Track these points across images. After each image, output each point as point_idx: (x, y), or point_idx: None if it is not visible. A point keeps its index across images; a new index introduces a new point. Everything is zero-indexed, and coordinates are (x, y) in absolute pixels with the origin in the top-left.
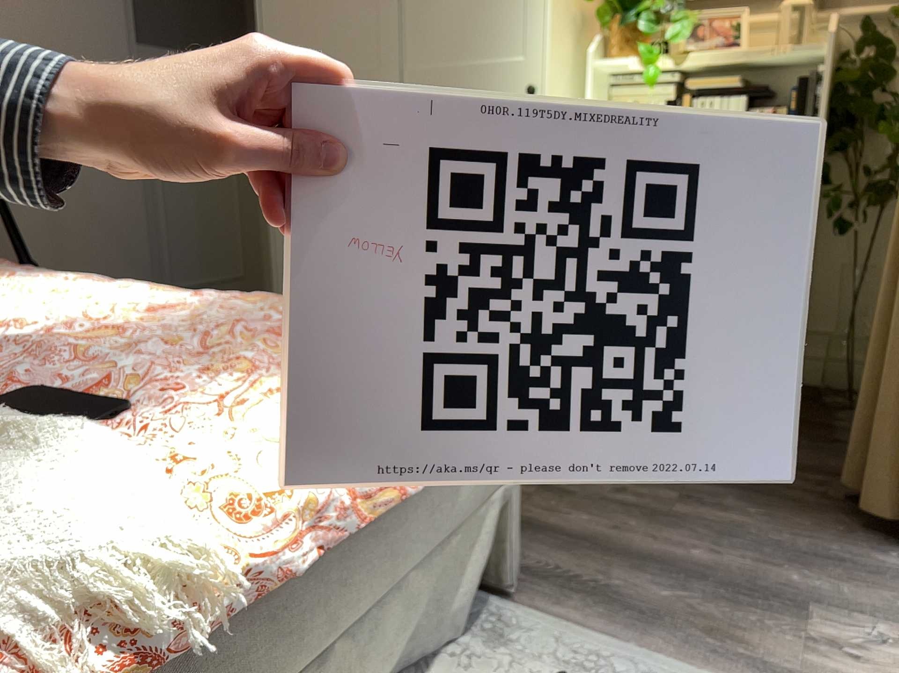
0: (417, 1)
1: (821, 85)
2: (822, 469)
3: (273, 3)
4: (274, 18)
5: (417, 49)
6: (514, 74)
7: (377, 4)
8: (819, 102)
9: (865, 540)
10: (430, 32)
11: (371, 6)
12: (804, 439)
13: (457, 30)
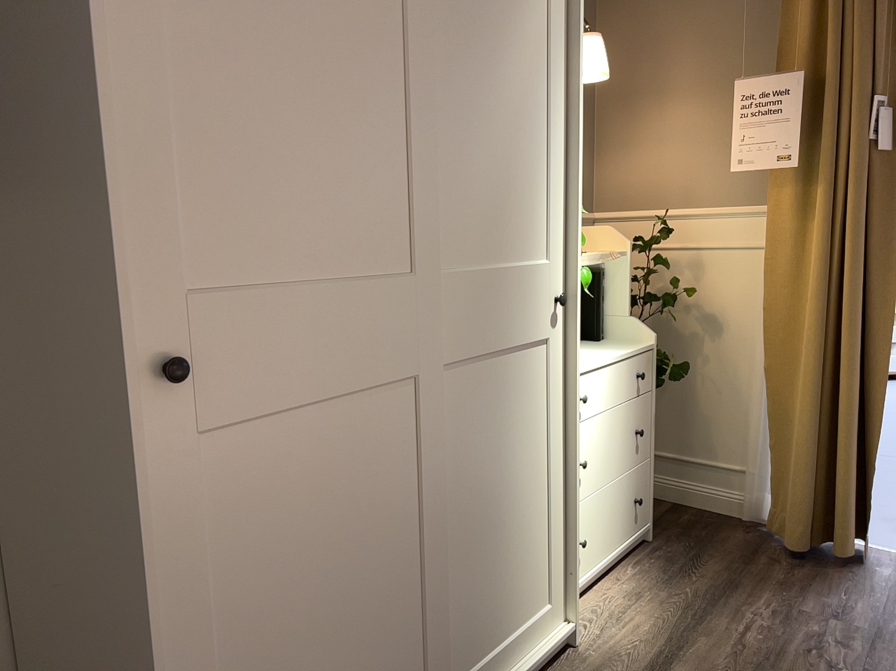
0: (446, 164)
1: (605, 279)
2: (738, 552)
3: (158, 84)
4: (160, 124)
5: (447, 239)
6: (544, 279)
7: (409, 156)
8: (605, 292)
9: (851, 571)
10: (463, 215)
11: (398, 155)
12: (679, 542)
13: (492, 216)
